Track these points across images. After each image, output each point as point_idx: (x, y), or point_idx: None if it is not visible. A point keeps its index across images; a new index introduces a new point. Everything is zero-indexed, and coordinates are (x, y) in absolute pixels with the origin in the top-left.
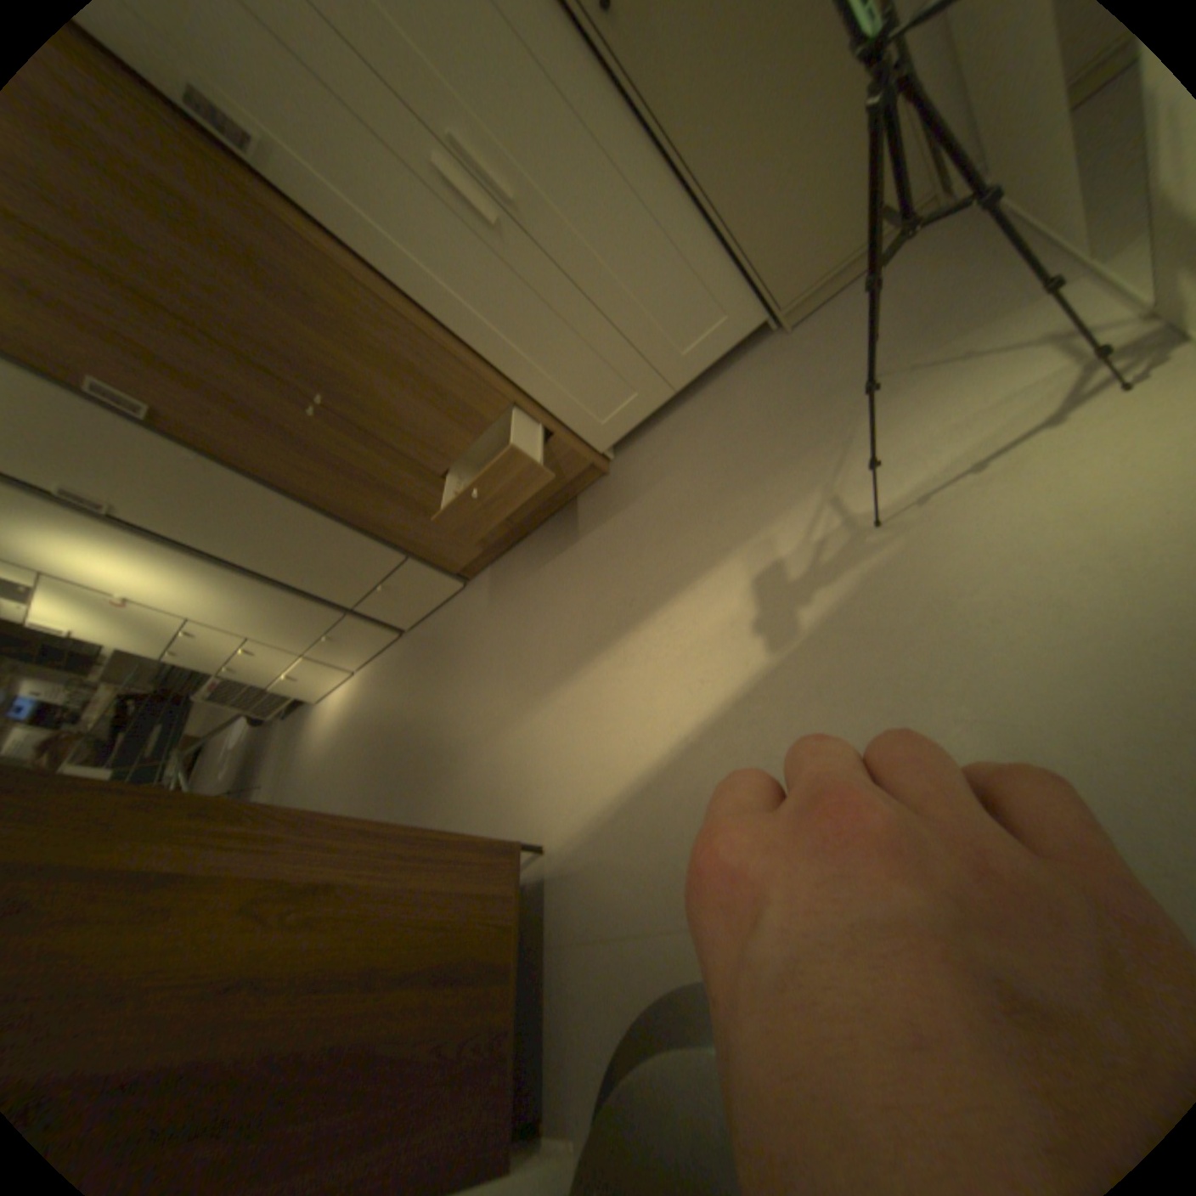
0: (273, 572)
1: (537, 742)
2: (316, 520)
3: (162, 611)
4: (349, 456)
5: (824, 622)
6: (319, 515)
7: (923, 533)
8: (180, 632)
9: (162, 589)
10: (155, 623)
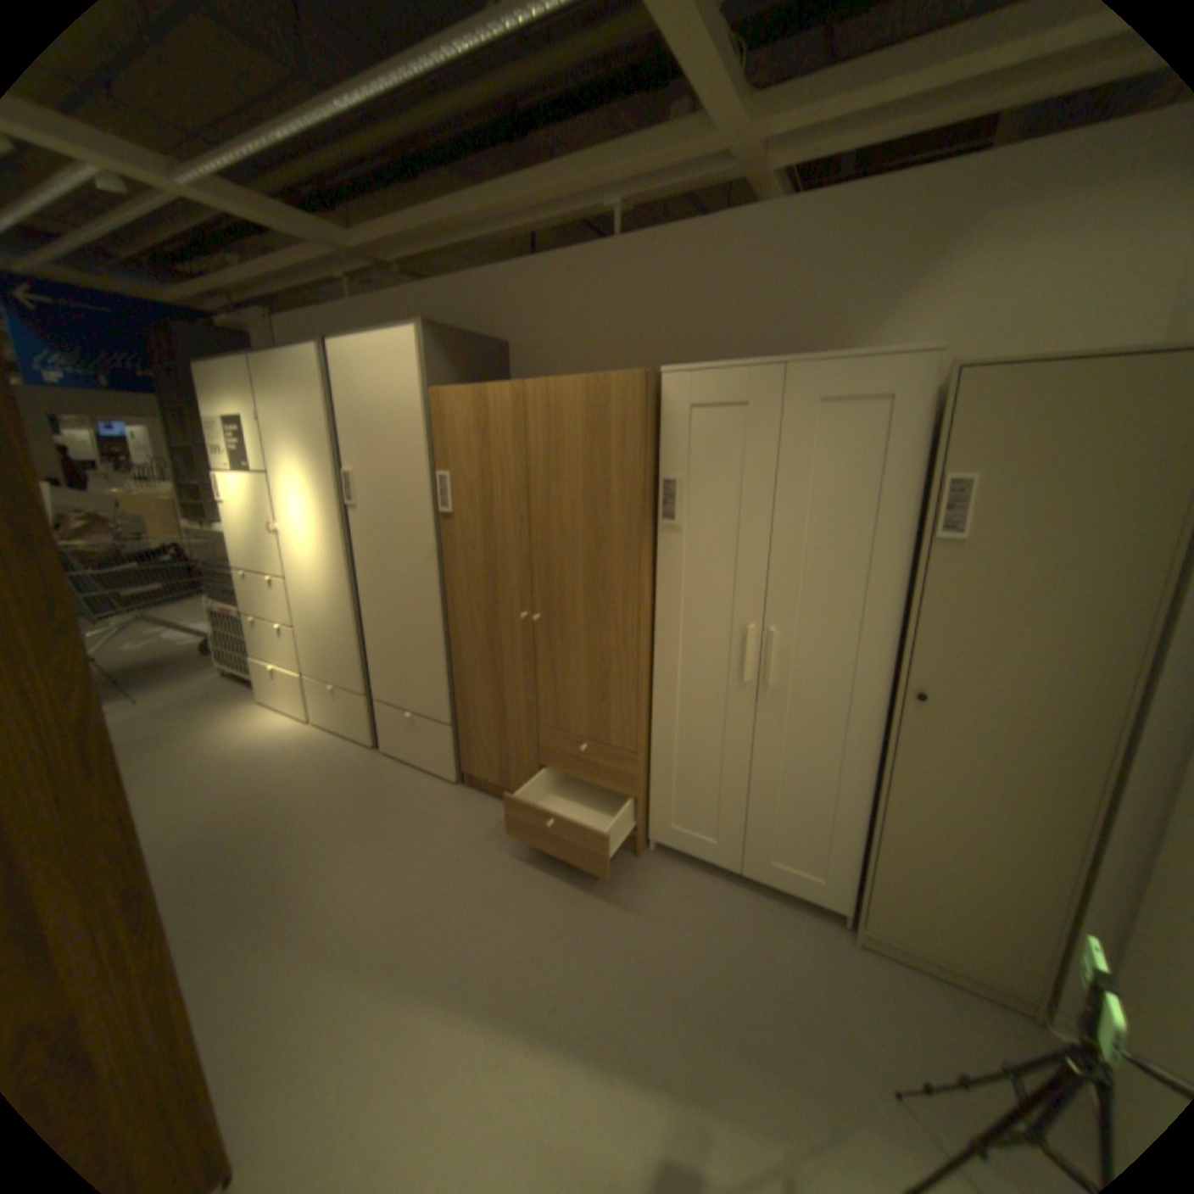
0: (369, 630)
1: (351, 1037)
2: (437, 646)
3: (281, 560)
4: (506, 652)
5: None
6: (442, 647)
7: None
8: (268, 577)
9: (302, 555)
10: (266, 558)
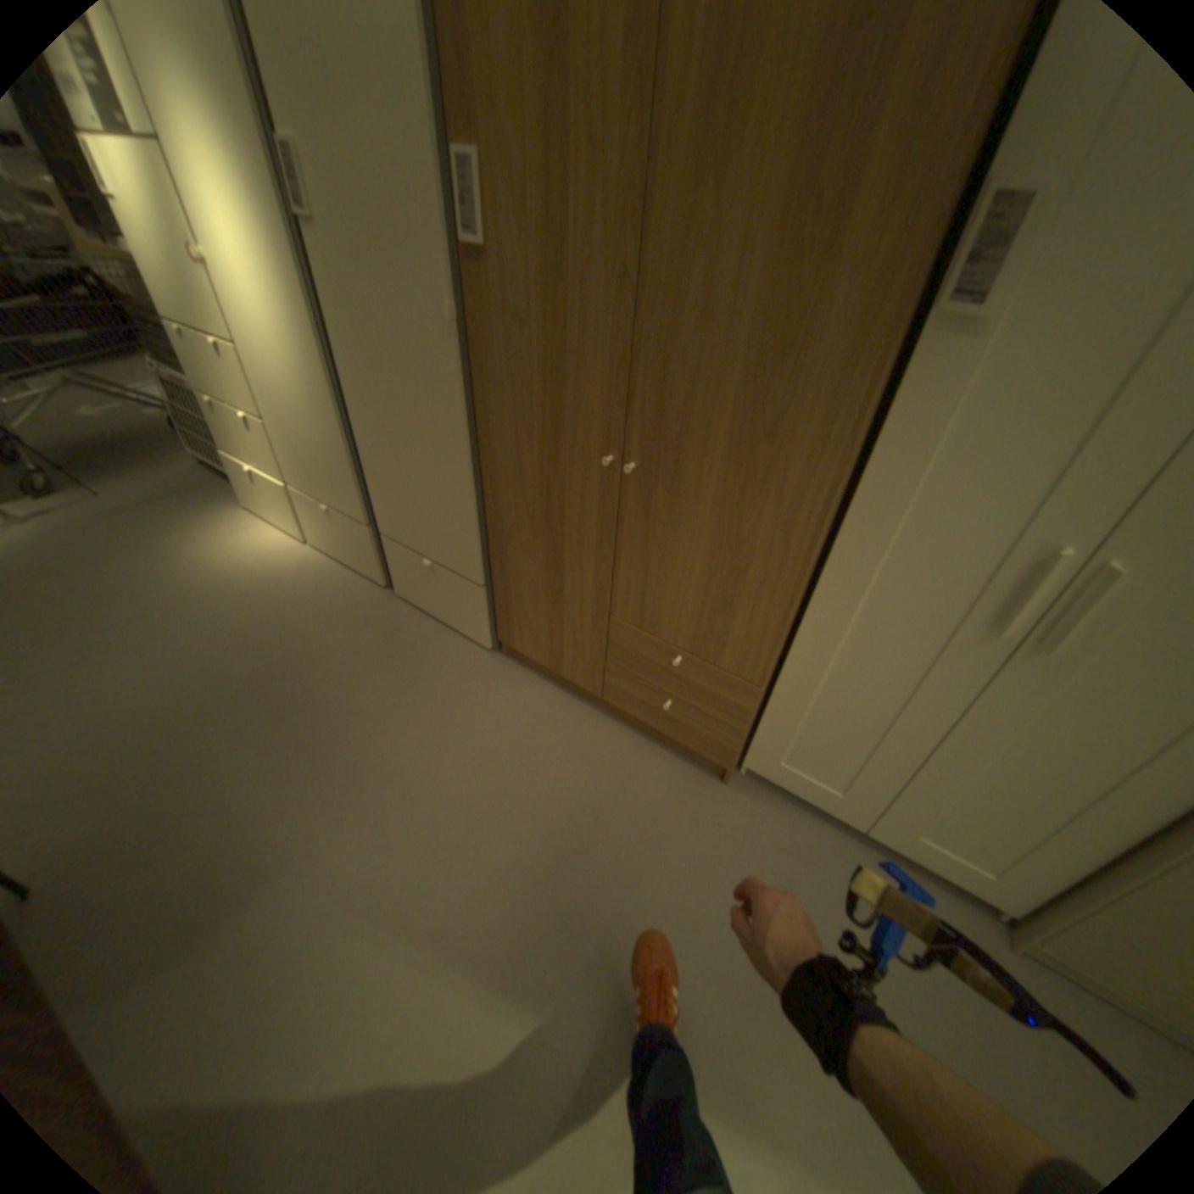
0: (363, 440)
1: (376, 1015)
2: (463, 480)
3: (223, 312)
4: (571, 509)
5: None
6: (471, 483)
7: None
8: (214, 338)
9: (250, 307)
10: (202, 306)
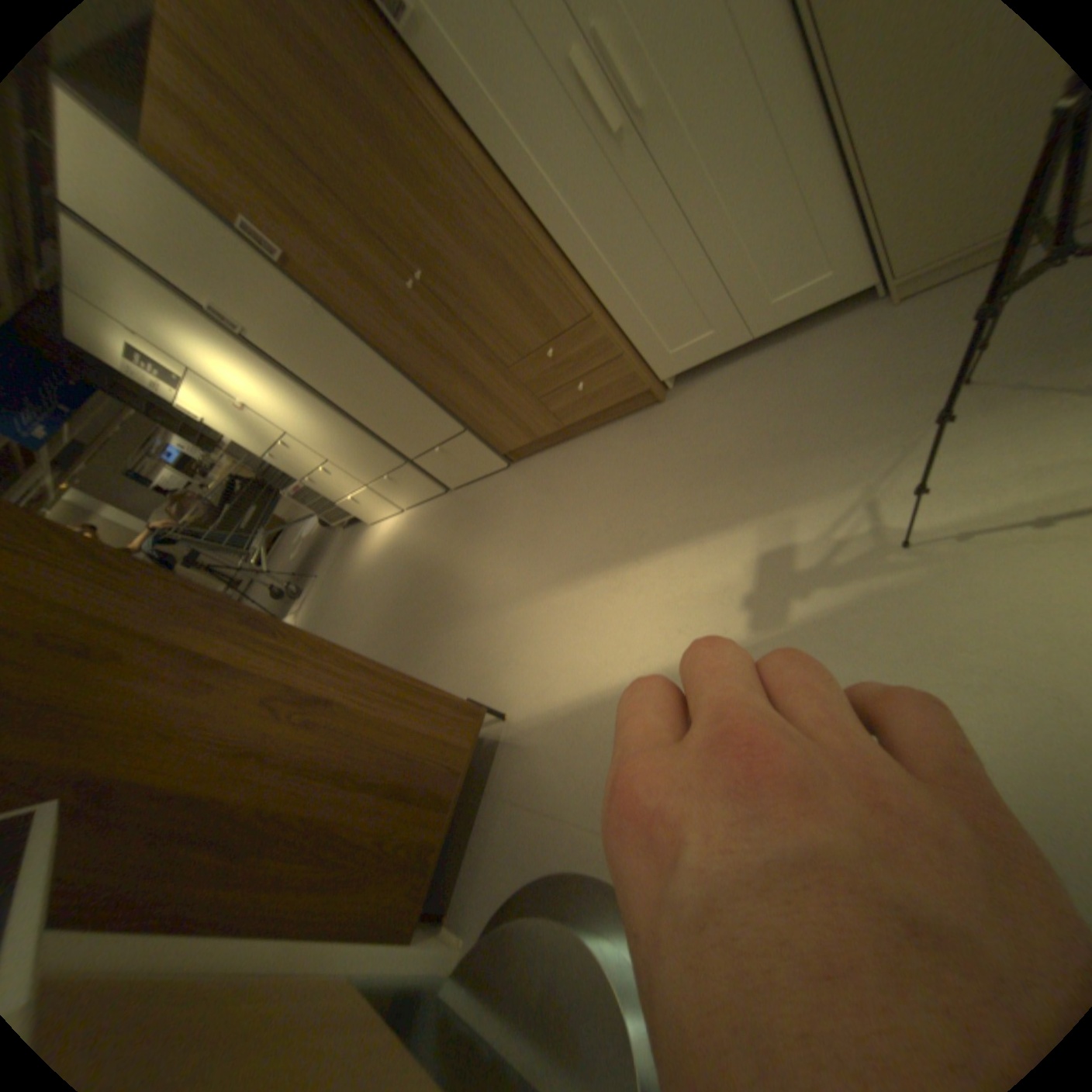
0: (356, 413)
1: (526, 627)
2: (397, 378)
3: (269, 420)
4: (434, 330)
5: (811, 621)
6: (400, 375)
7: (949, 571)
8: (279, 440)
9: (271, 403)
10: (262, 428)
